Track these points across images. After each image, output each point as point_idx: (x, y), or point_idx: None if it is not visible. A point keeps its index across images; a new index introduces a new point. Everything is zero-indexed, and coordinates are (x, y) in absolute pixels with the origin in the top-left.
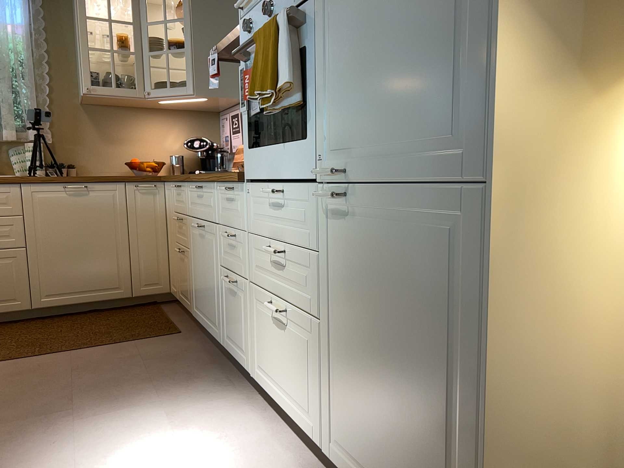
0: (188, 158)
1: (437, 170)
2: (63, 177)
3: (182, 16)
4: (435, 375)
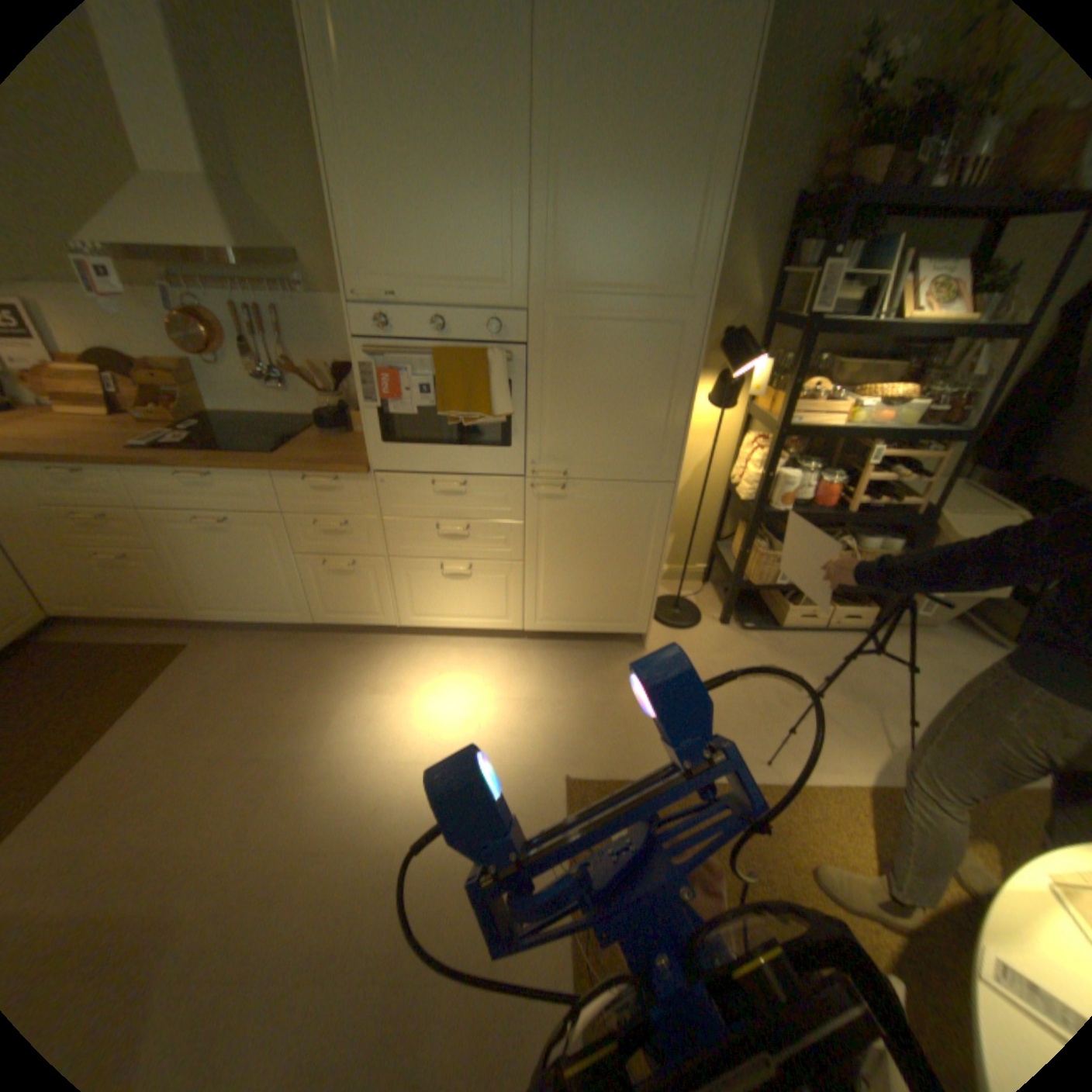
0: None
1: (637, 475)
2: None
3: None
4: (626, 559)
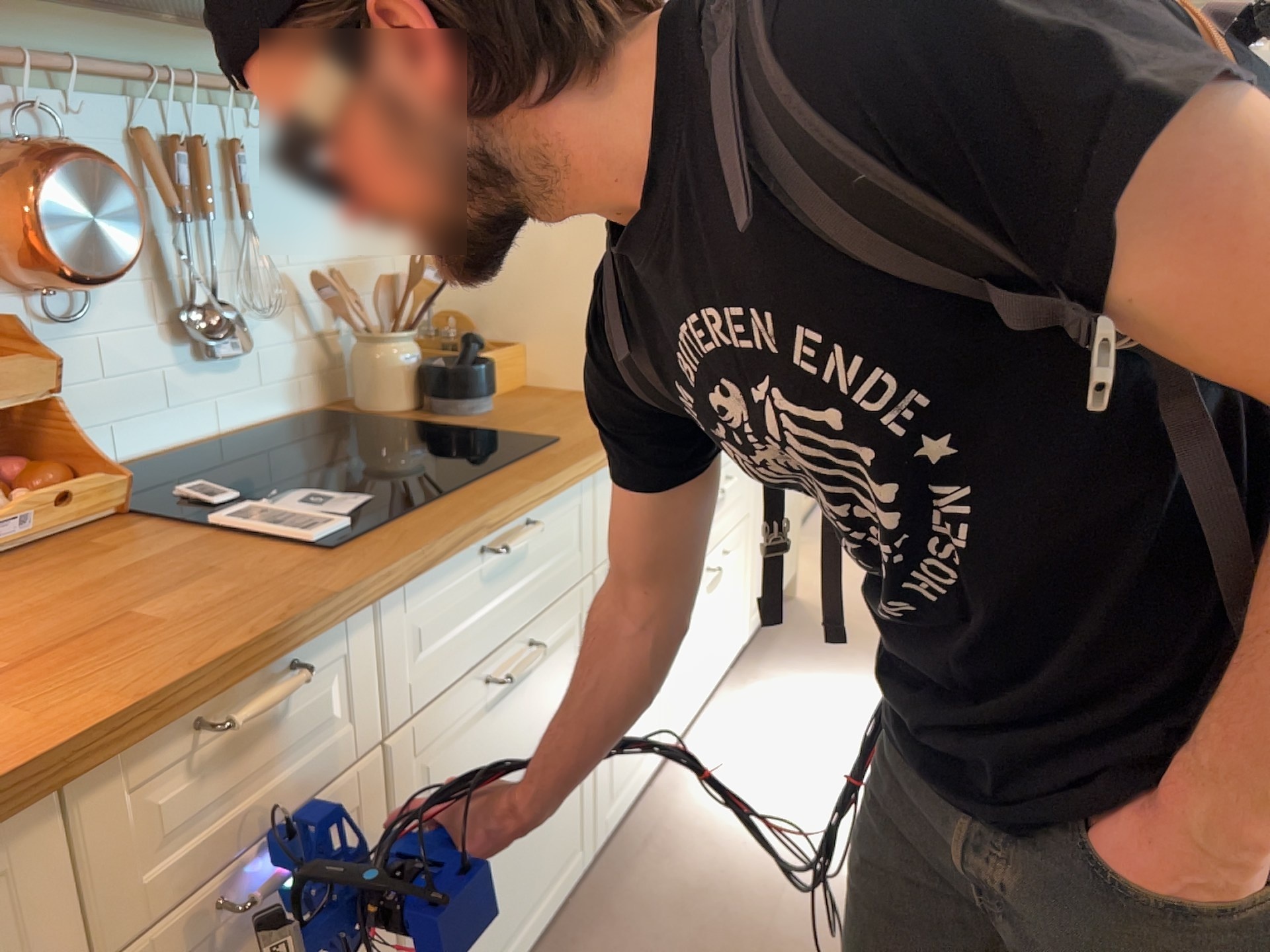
0: None
1: None
2: None
3: None
4: None
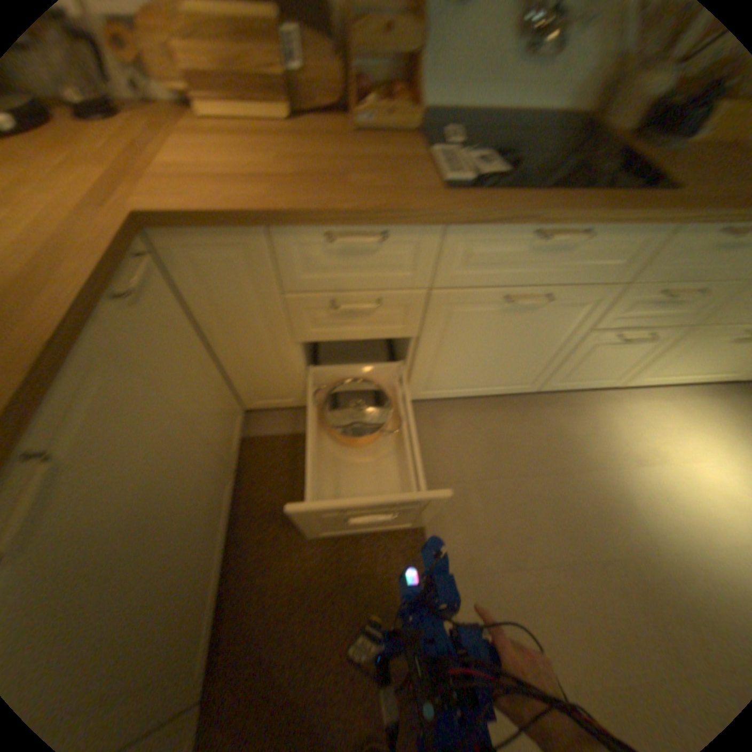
0: None
1: None
2: None
3: None
4: None
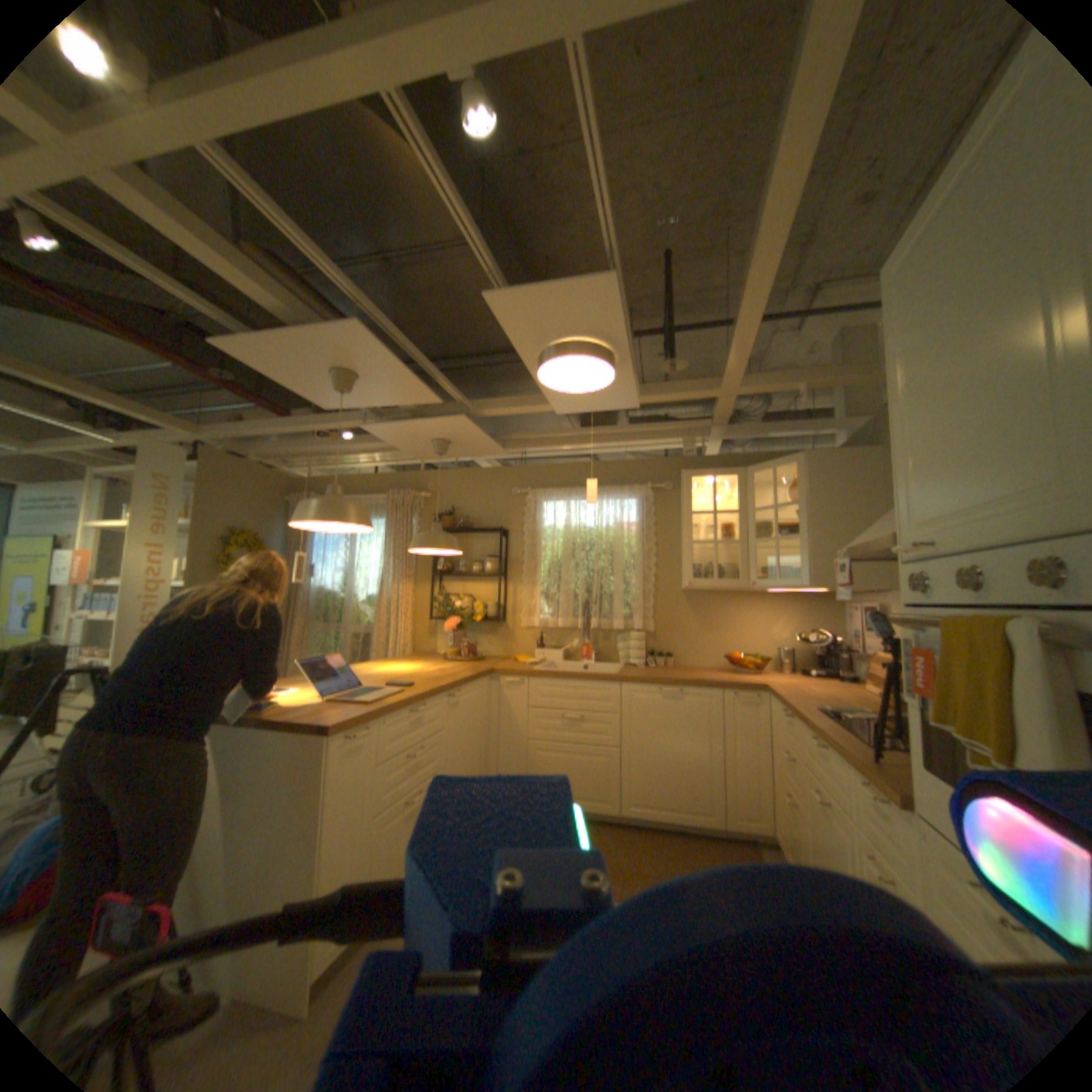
0: (800, 651)
1: None
2: (660, 668)
3: (795, 498)
4: None
